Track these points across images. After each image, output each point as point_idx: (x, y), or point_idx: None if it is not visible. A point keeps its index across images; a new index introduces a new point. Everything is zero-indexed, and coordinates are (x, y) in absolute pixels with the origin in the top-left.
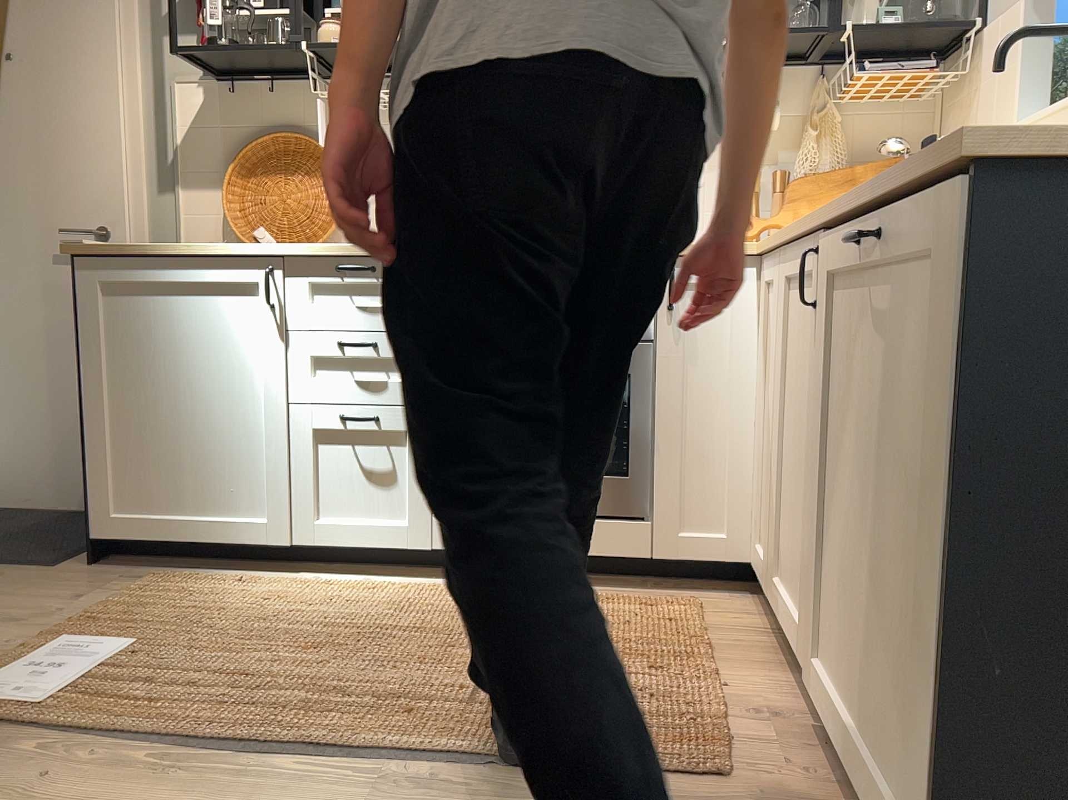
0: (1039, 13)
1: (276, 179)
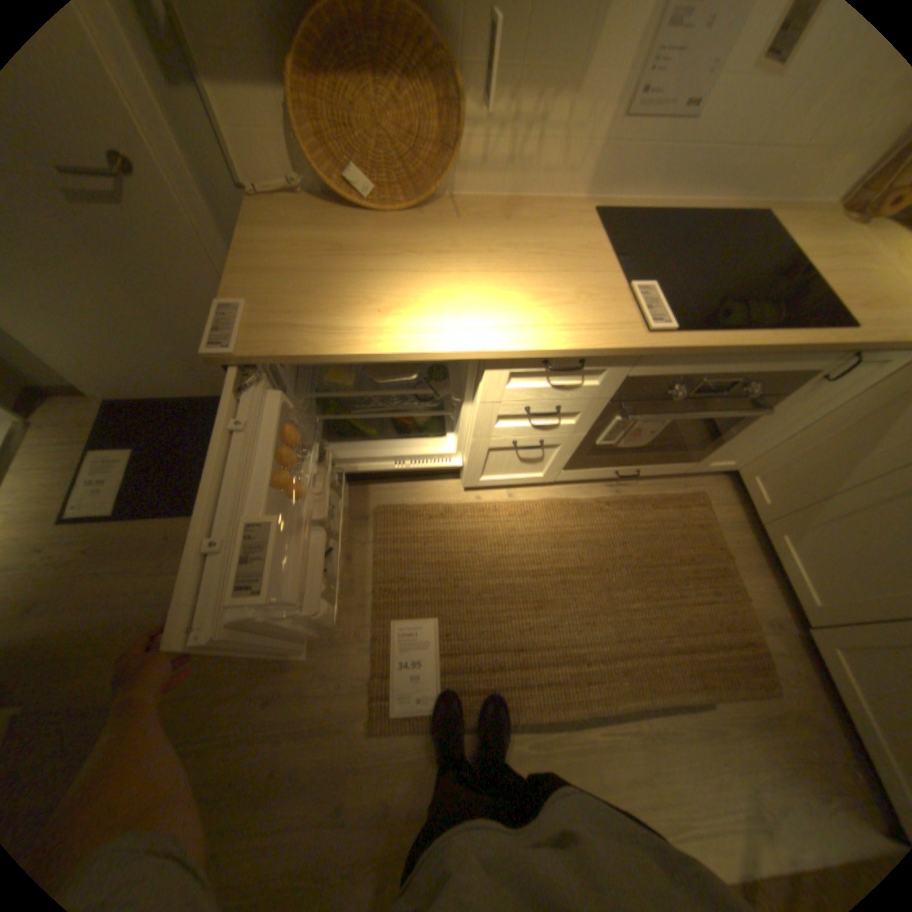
0: None
1: (364, 79)
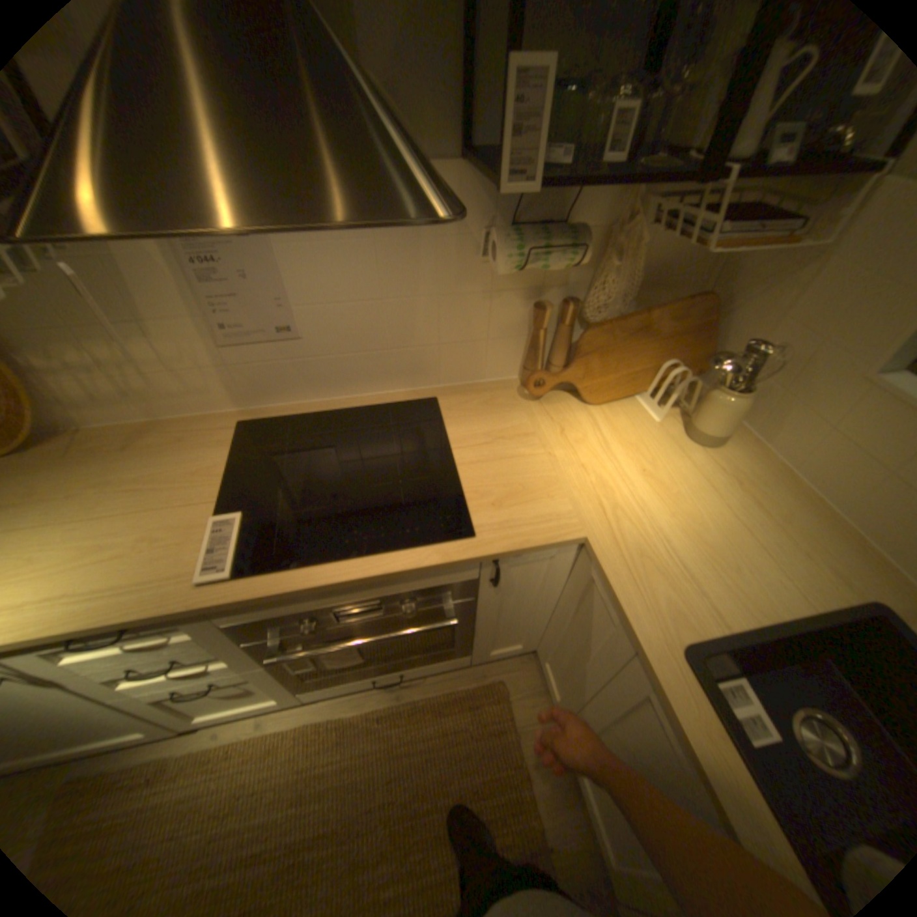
0: None
1: None
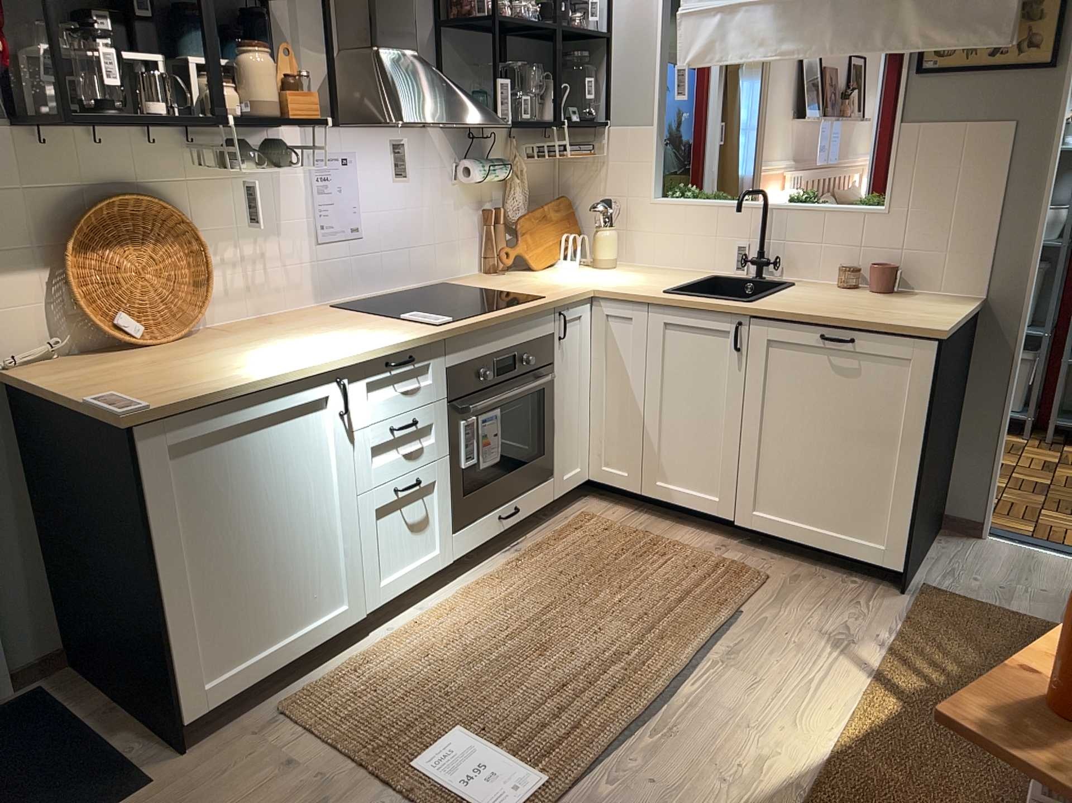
0: (661, 135)
1: (126, 252)
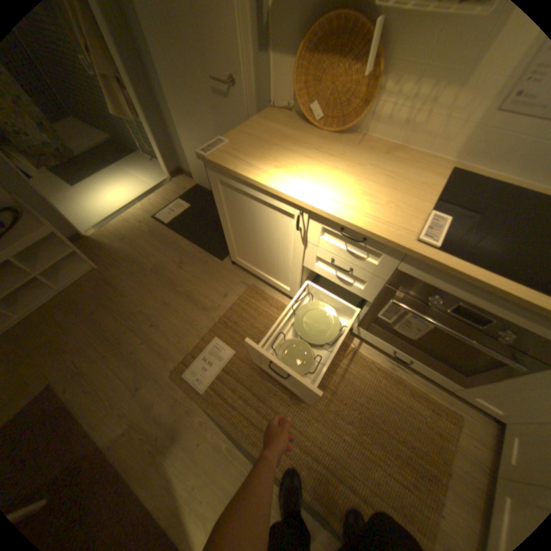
0: None
1: (333, 58)
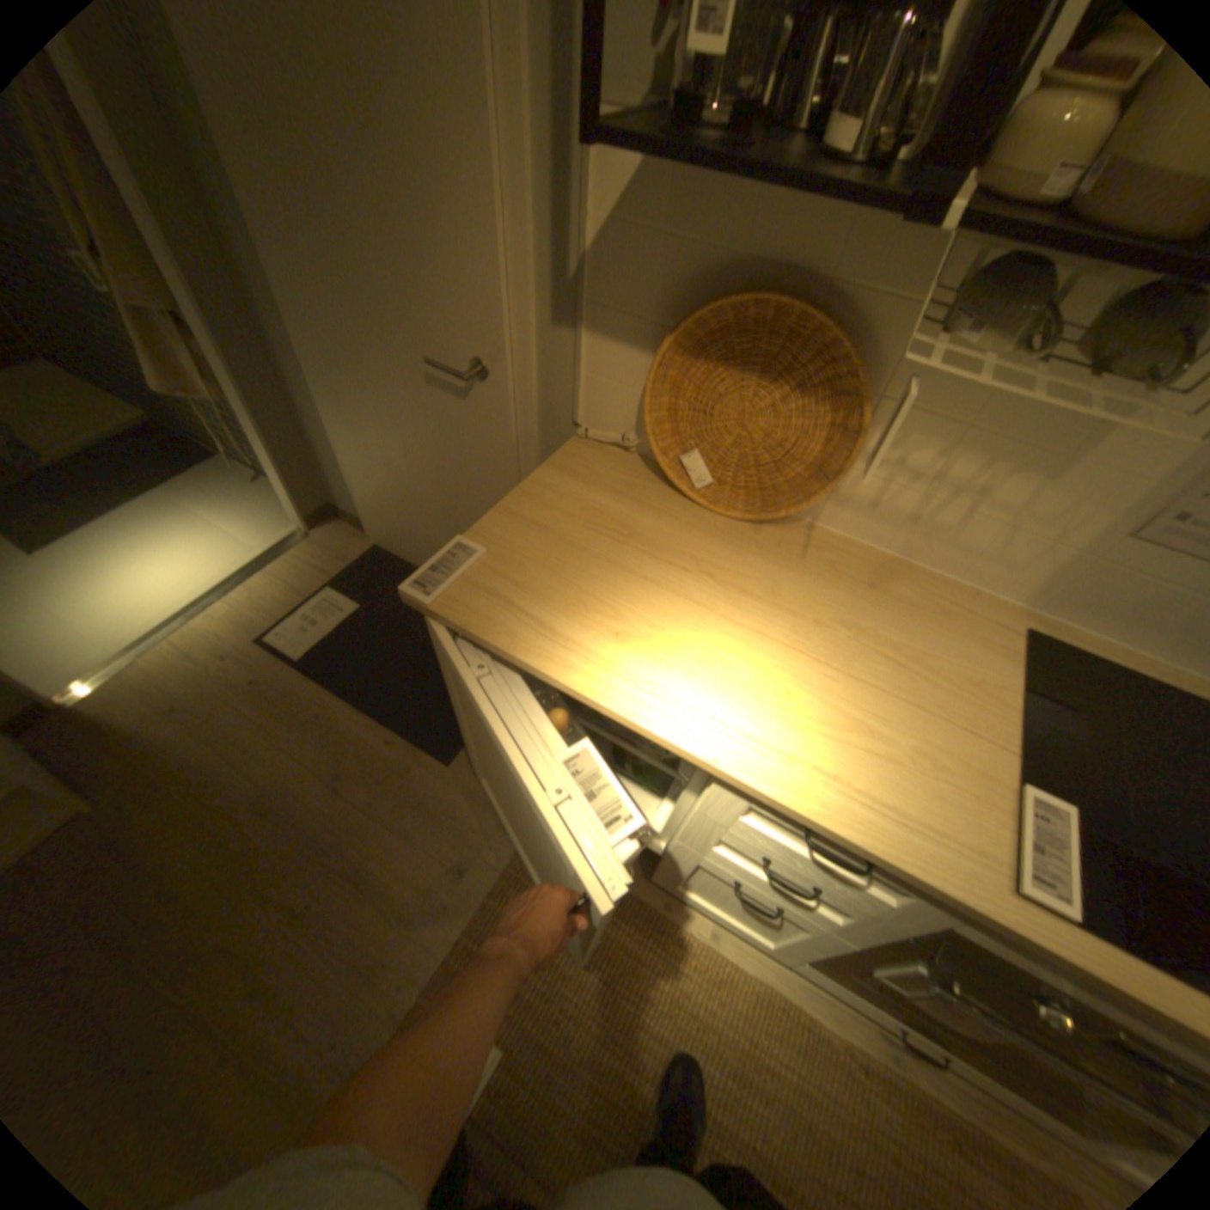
0: None
1: (747, 378)
